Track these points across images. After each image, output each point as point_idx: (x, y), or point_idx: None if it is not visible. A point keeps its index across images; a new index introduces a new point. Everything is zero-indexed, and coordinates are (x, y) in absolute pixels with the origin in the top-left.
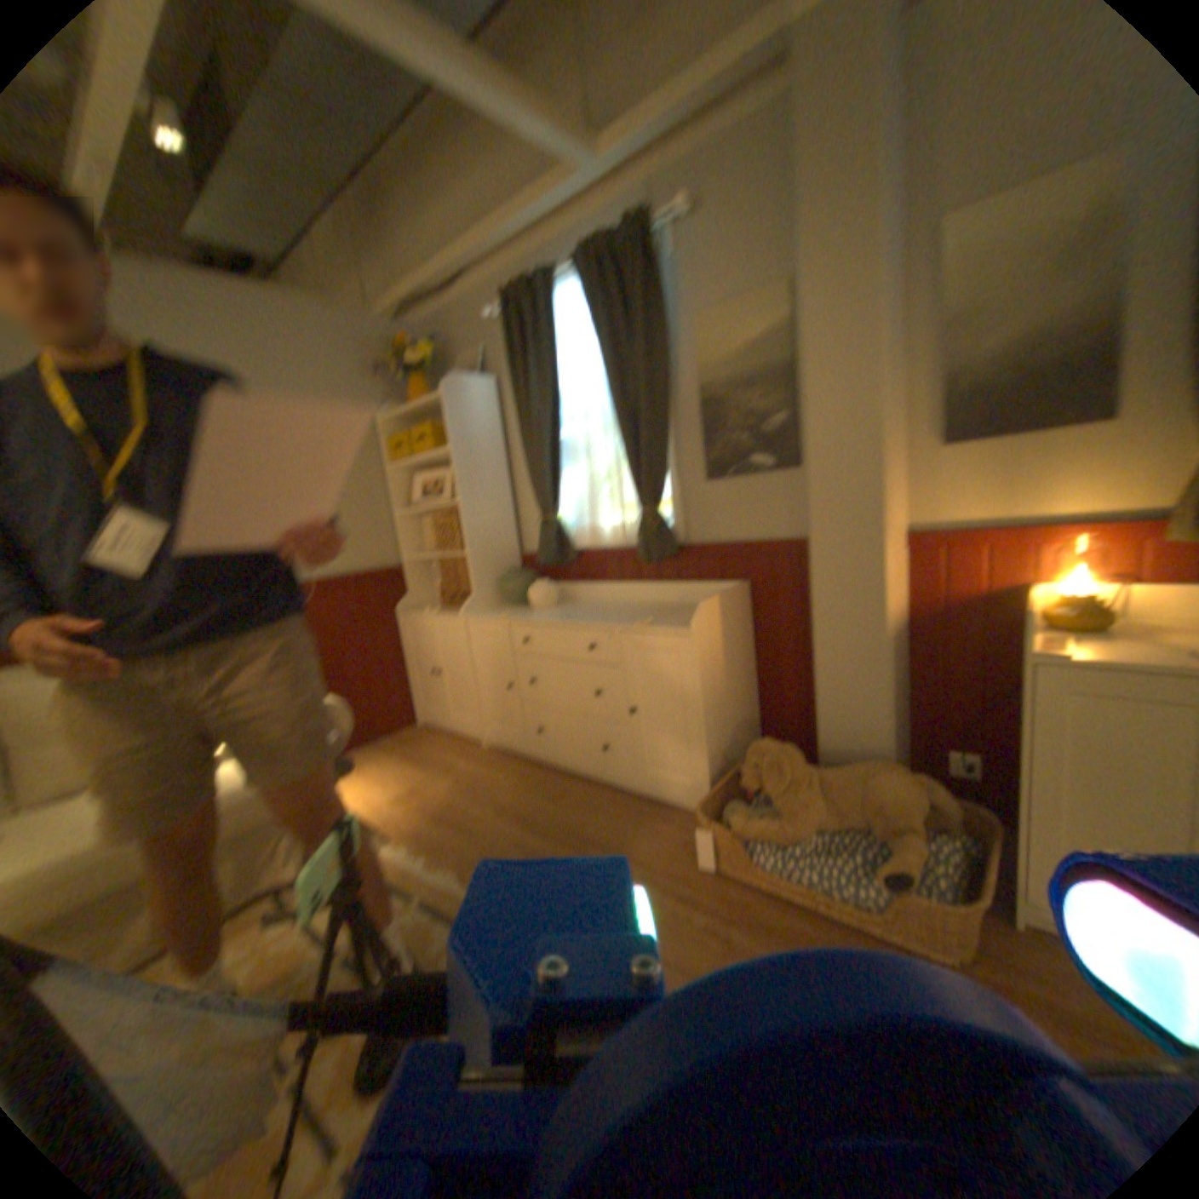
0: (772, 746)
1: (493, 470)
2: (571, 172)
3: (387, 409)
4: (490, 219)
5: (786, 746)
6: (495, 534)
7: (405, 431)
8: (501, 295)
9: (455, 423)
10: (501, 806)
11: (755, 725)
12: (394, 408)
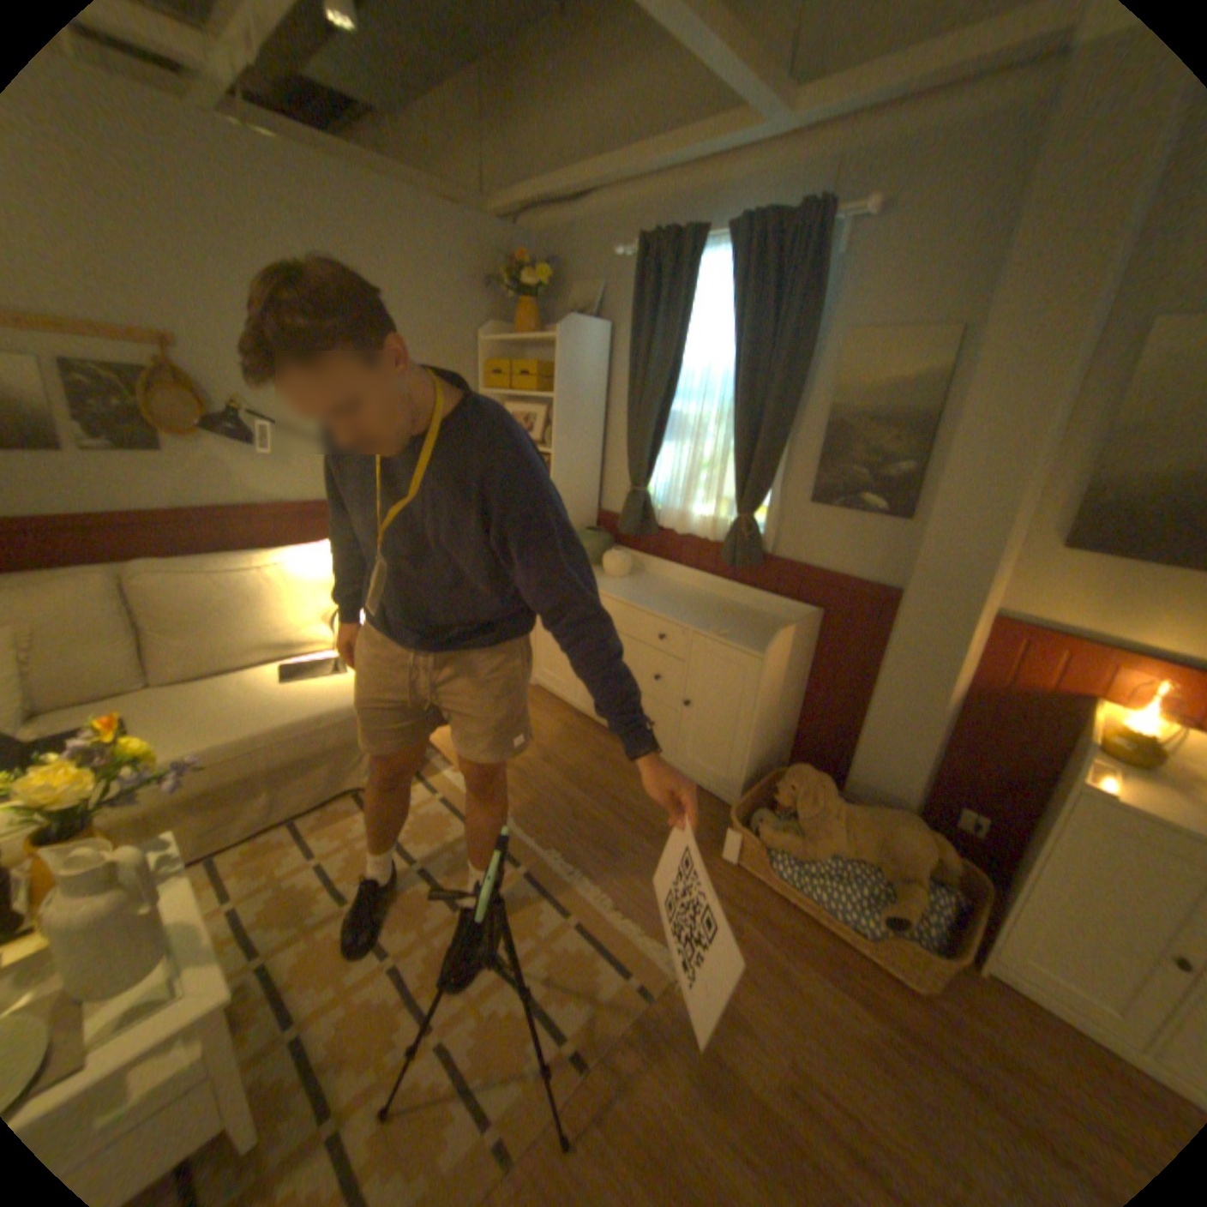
0: (811, 776)
1: (588, 425)
2: (754, 123)
3: (489, 331)
4: (645, 148)
5: (823, 778)
6: (578, 491)
7: (502, 358)
8: (638, 241)
9: (558, 367)
10: (547, 754)
11: (790, 736)
12: (496, 331)
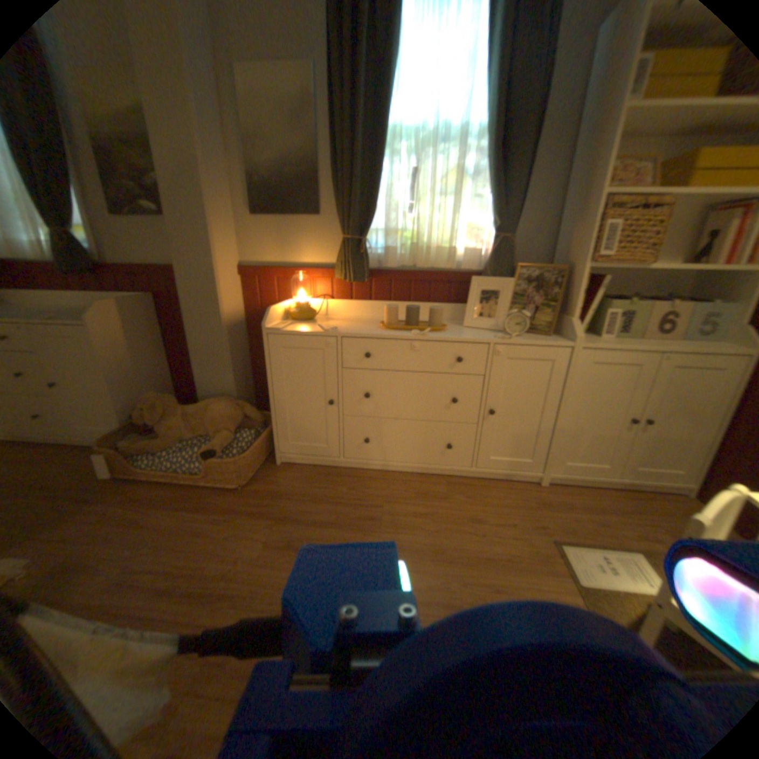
0: (154, 396)
1: None
2: None
3: None
4: None
5: (165, 395)
6: None
7: None
8: None
9: None
10: None
11: (168, 389)
12: None
